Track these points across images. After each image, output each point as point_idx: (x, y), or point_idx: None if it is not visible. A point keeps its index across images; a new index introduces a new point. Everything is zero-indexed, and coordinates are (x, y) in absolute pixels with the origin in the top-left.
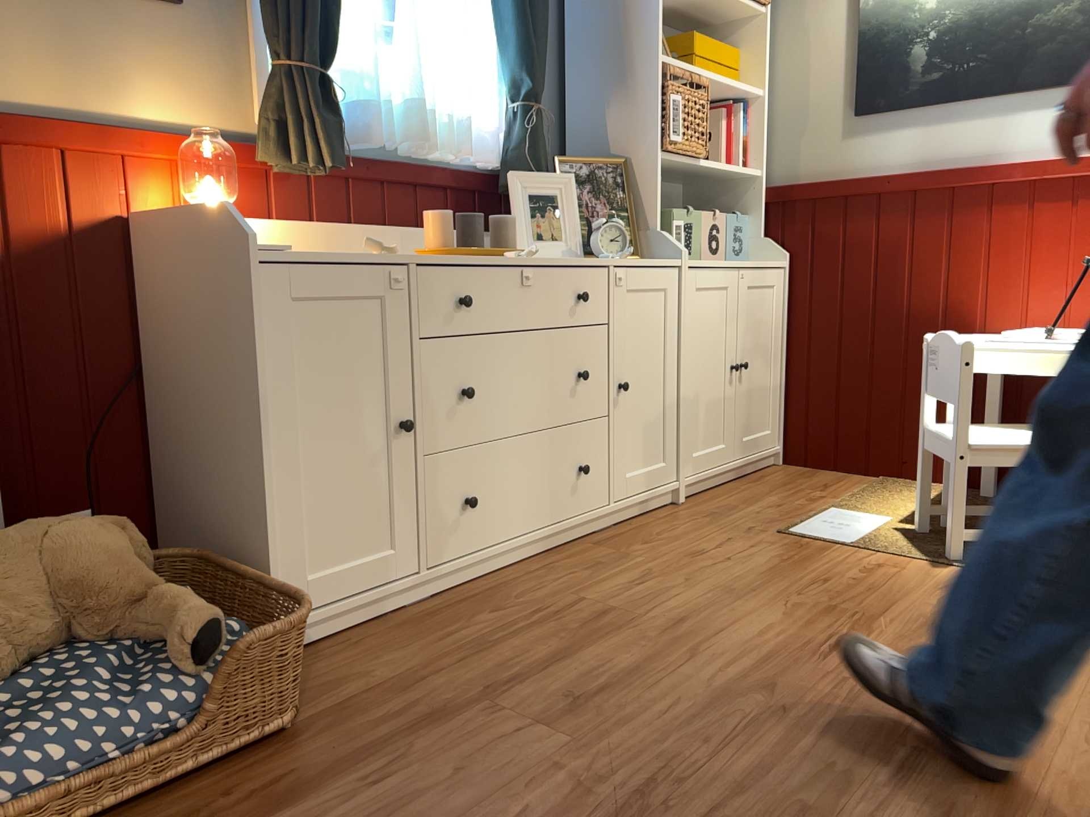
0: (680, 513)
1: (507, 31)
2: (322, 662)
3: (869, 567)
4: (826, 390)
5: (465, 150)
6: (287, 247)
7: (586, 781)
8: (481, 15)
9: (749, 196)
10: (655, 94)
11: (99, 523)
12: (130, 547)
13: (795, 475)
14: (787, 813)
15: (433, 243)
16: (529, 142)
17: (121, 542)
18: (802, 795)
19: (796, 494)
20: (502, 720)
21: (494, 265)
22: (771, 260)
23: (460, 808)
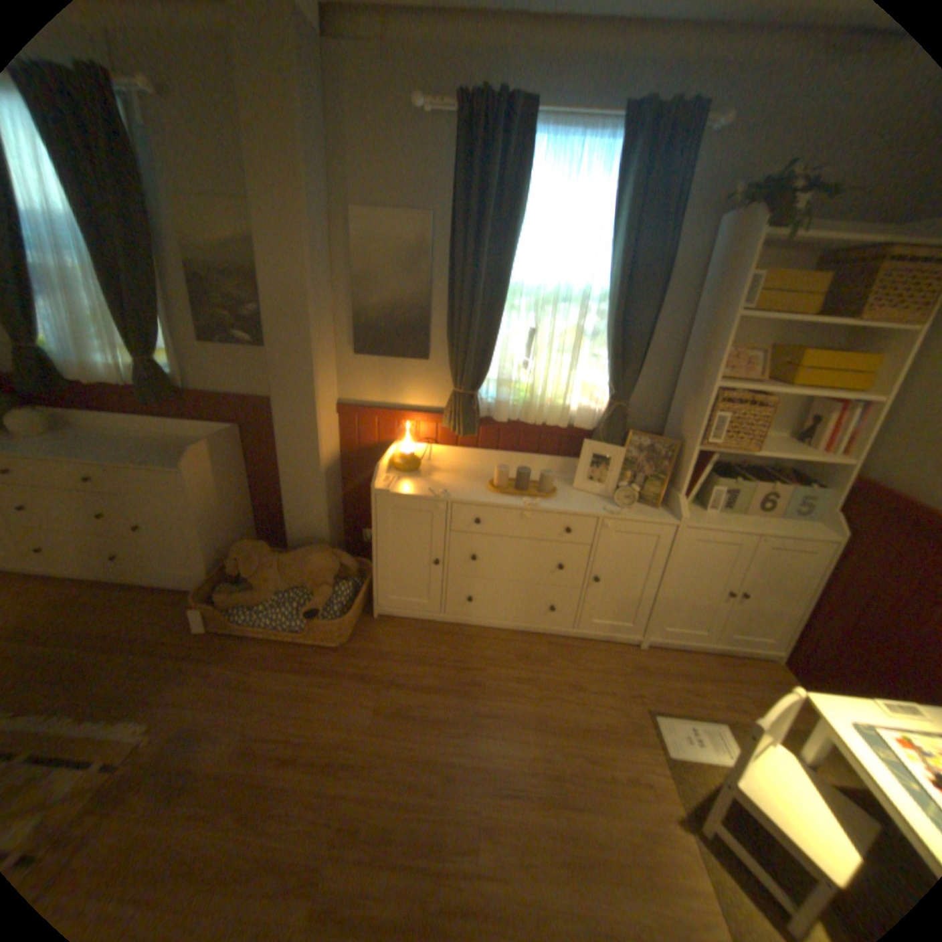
0: (628, 656)
1: (609, 359)
2: (382, 628)
3: (640, 784)
4: (833, 649)
5: (559, 425)
6: (390, 490)
7: (345, 746)
8: (600, 346)
9: (841, 477)
10: (706, 410)
11: (329, 555)
12: (334, 566)
13: (769, 684)
14: (352, 827)
15: (495, 482)
16: (605, 425)
17: (328, 565)
18: (367, 828)
19: (729, 699)
20: (372, 699)
21: (503, 508)
22: (834, 533)
23: (316, 718)
